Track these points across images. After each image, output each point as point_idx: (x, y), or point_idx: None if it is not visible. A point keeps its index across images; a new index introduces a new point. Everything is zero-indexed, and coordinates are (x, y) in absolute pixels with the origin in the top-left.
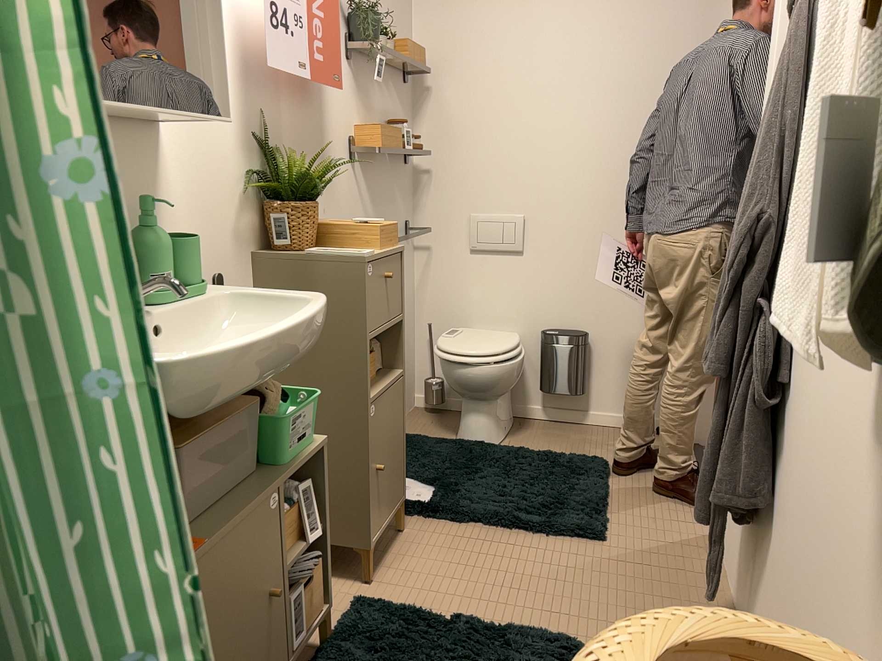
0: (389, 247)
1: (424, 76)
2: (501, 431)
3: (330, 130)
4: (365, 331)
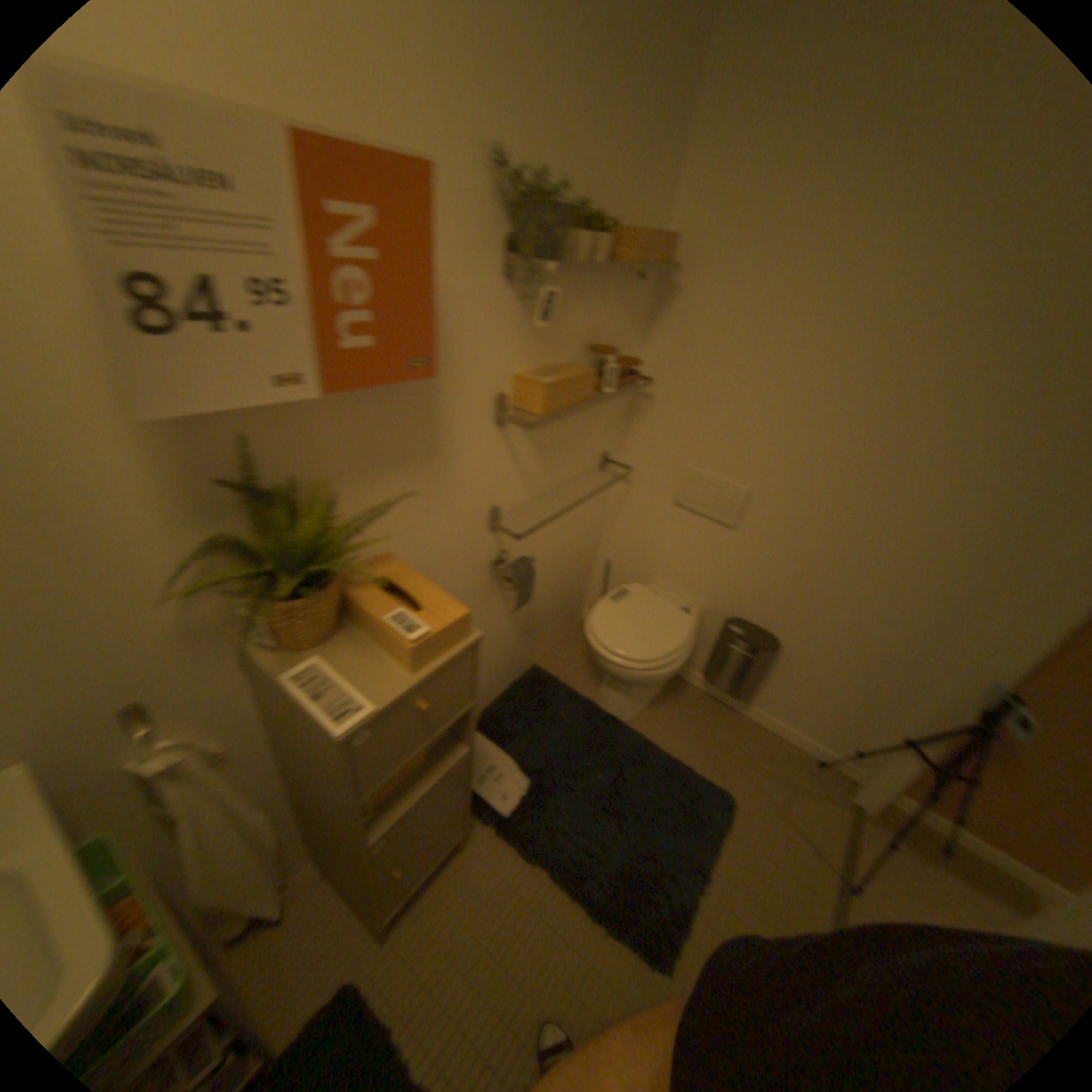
0: (434, 662)
1: (674, 263)
2: (640, 708)
3: (446, 395)
4: (349, 803)
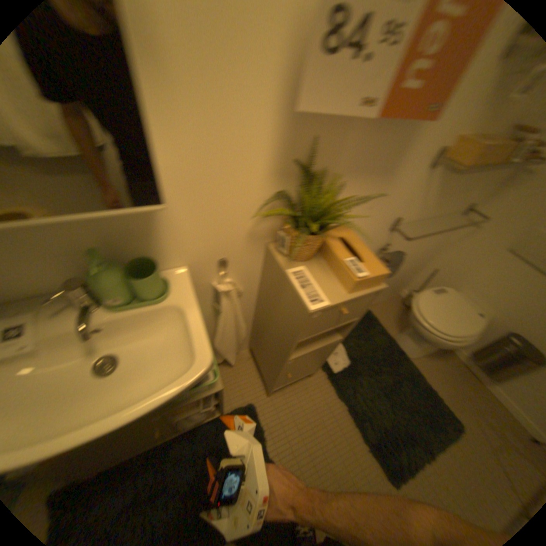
0: (360, 291)
1: None
2: (422, 354)
3: (416, 137)
4: (294, 339)
